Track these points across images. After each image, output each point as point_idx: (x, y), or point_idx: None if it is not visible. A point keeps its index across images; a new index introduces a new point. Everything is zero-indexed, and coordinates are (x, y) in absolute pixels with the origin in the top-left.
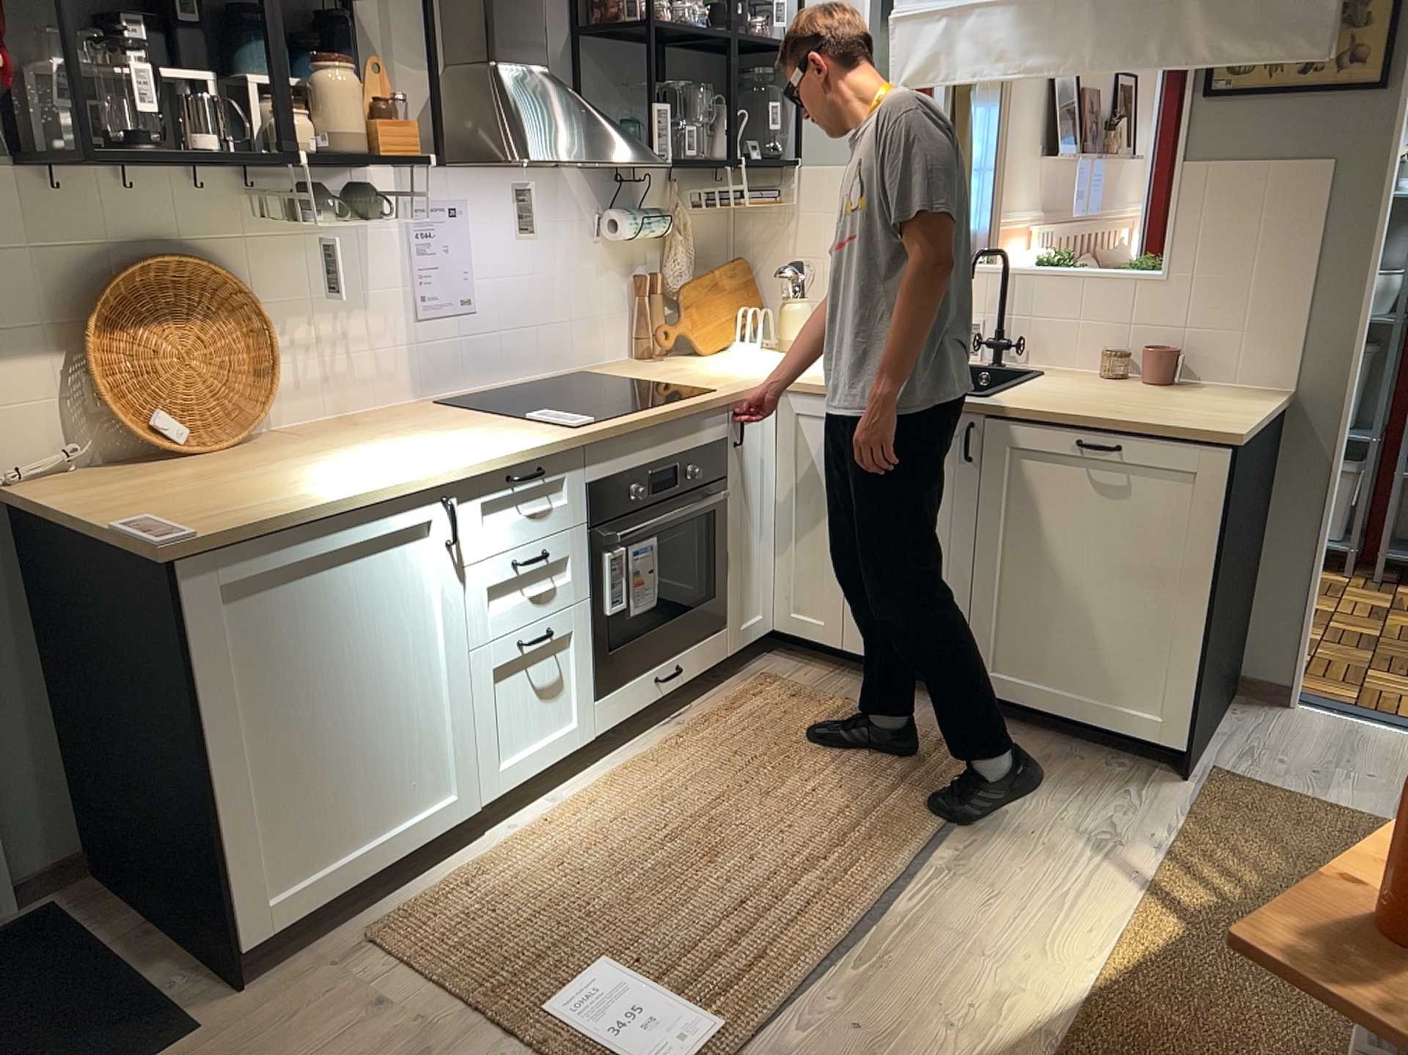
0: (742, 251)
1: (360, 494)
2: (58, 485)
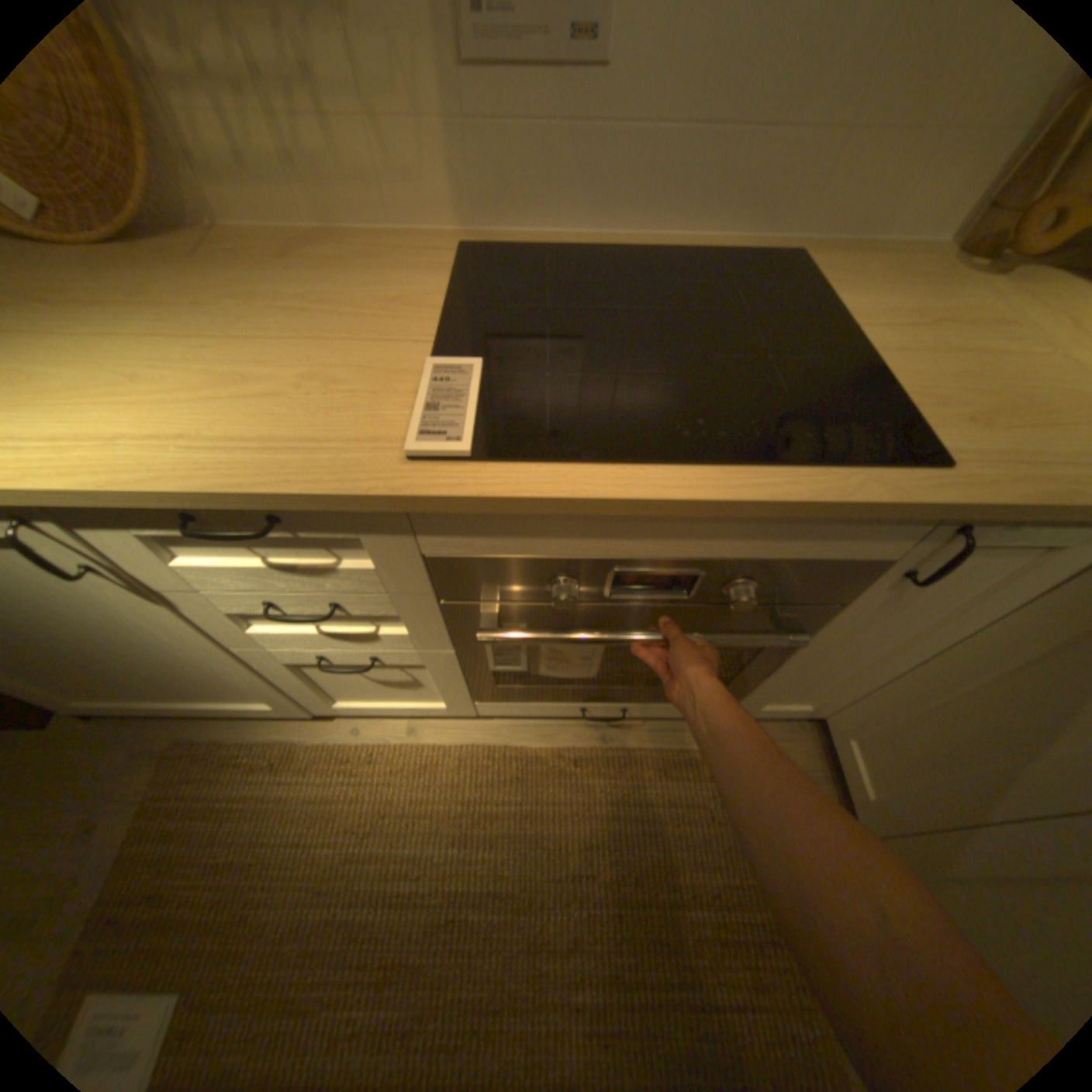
0: None
1: None
2: None
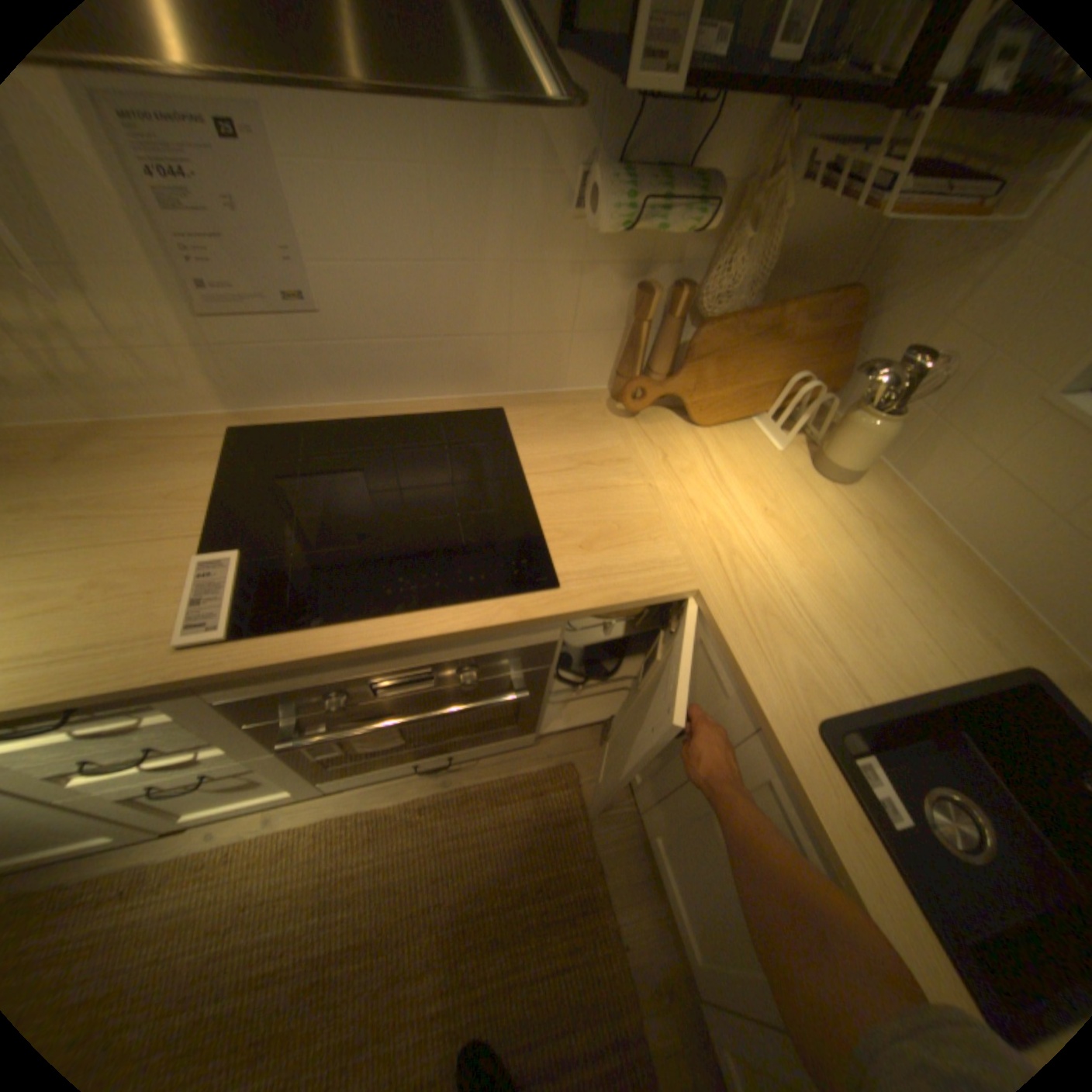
0: (878, 264)
1: None
2: None
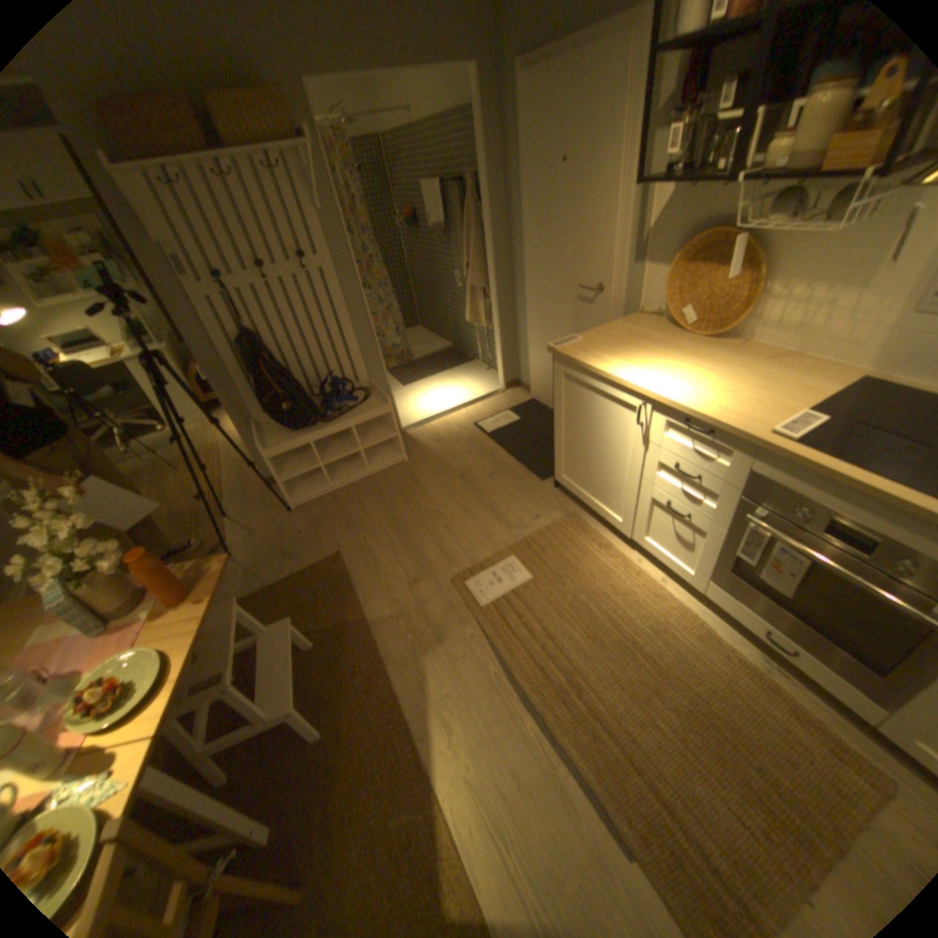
0: None
1: (606, 372)
2: (640, 318)
